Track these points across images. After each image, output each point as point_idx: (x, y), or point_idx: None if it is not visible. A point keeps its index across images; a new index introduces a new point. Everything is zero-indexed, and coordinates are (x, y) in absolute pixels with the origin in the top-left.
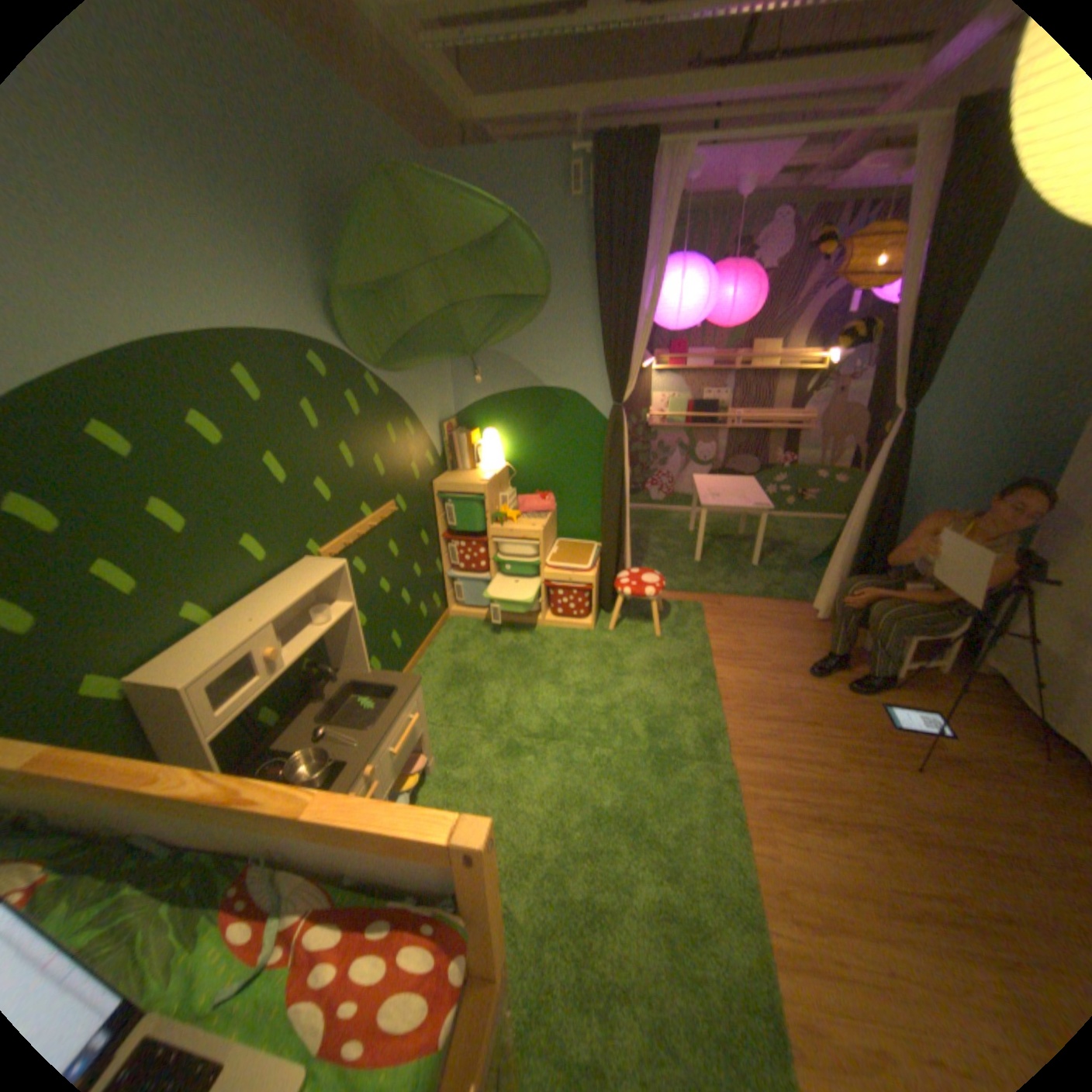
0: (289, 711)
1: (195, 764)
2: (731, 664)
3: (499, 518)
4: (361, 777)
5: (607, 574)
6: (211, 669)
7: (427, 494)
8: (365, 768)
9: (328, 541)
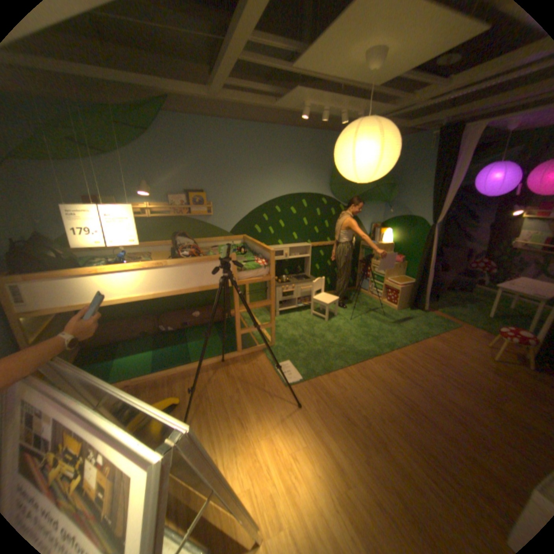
0: (290, 275)
1: None
2: (441, 342)
3: (376, 258)
4: (291, 286)
5: (413, 293)
6: (278, 254)
7: (356, 245)
8: (293, 286)
9: (313, 243)
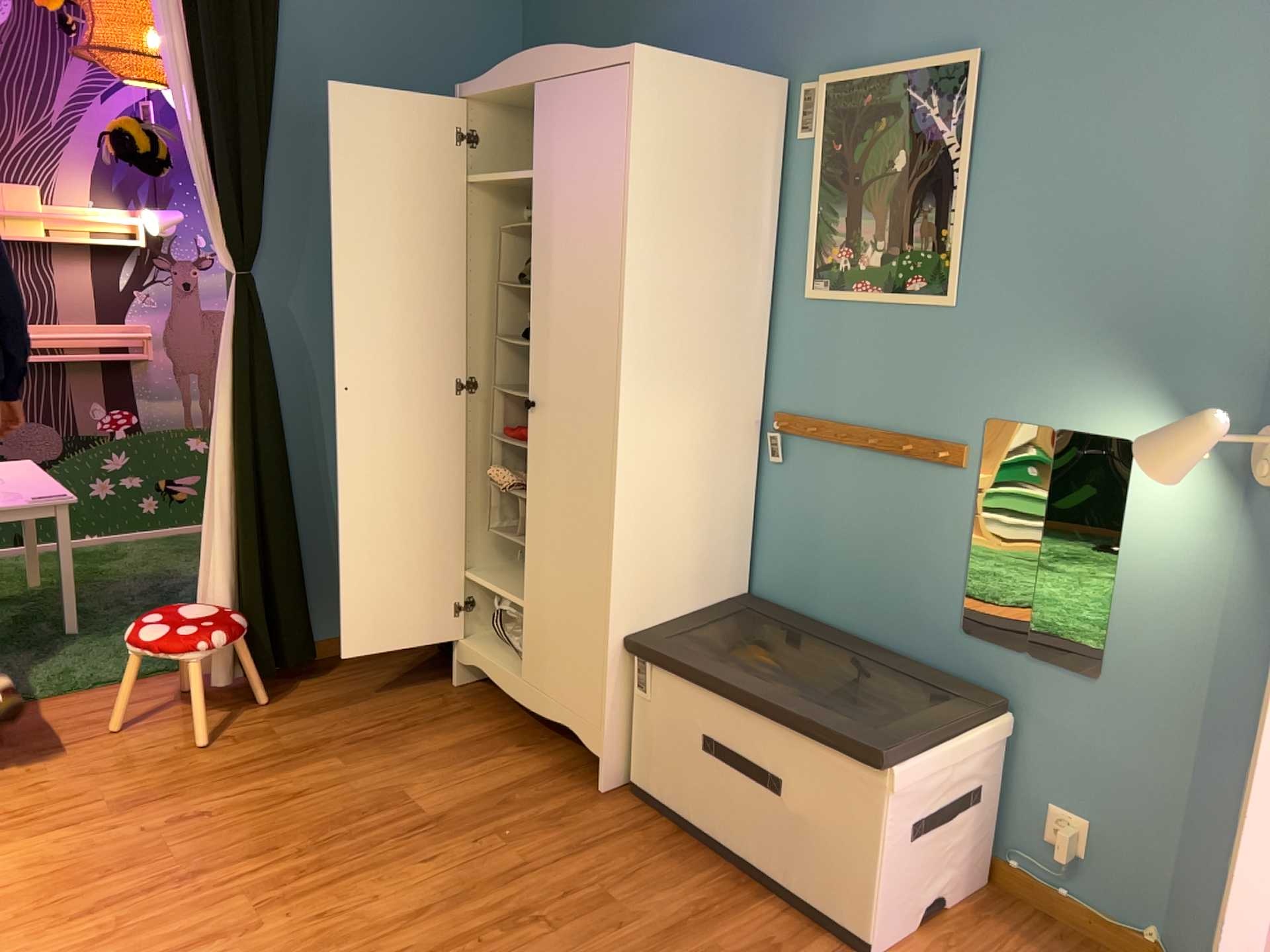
0: None
1: None
2: (9, 837)
3: None
4: None
5: None
6: None
7: None
8: None
9: None
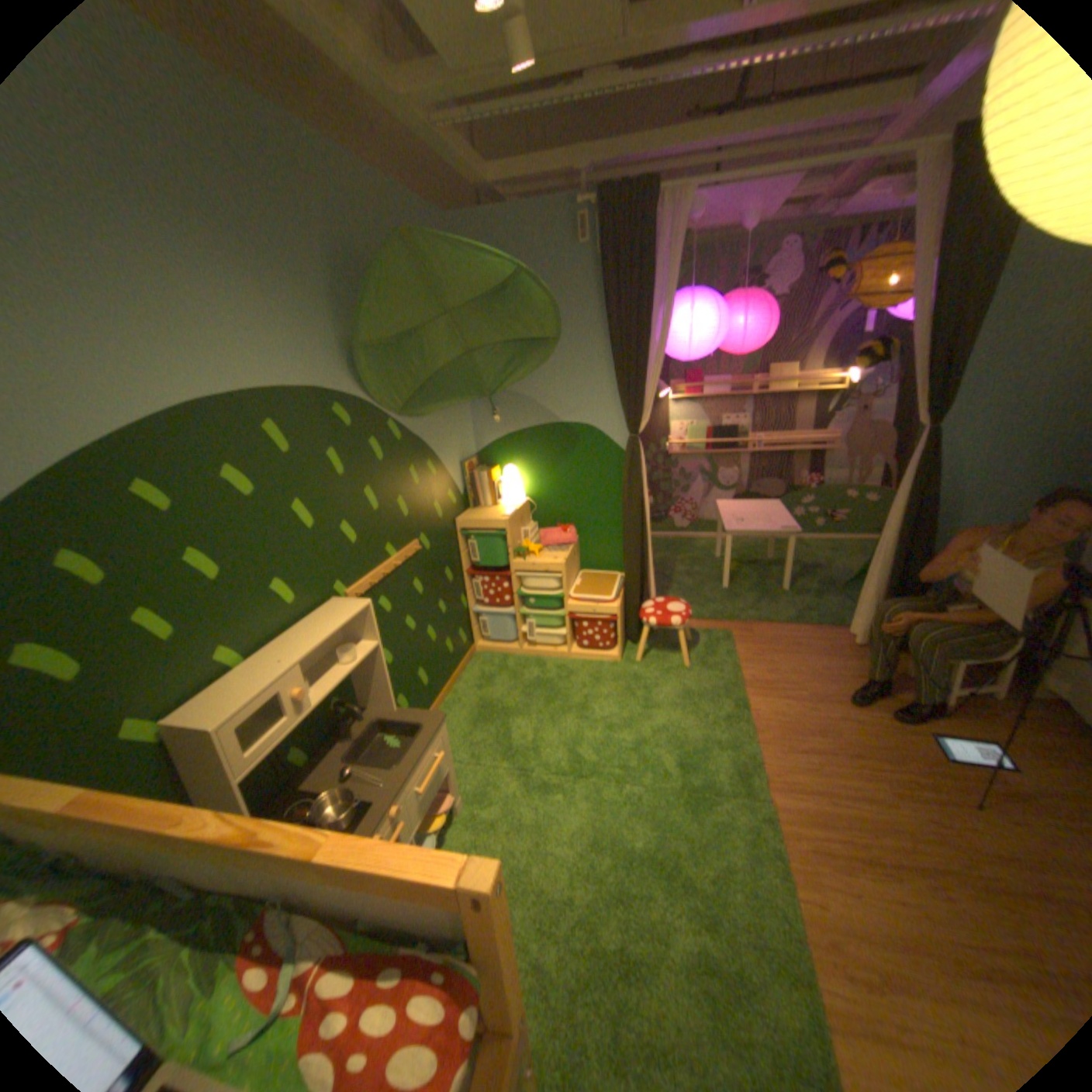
0: (317, 751)
1: (225, 806)
2: (766, 695)
3: (521, 552)
4: (386, 818)
5: (632, 604)
6: (242, 711)
7: (450, 532)
8: (390, 809)
9: (354, 582)
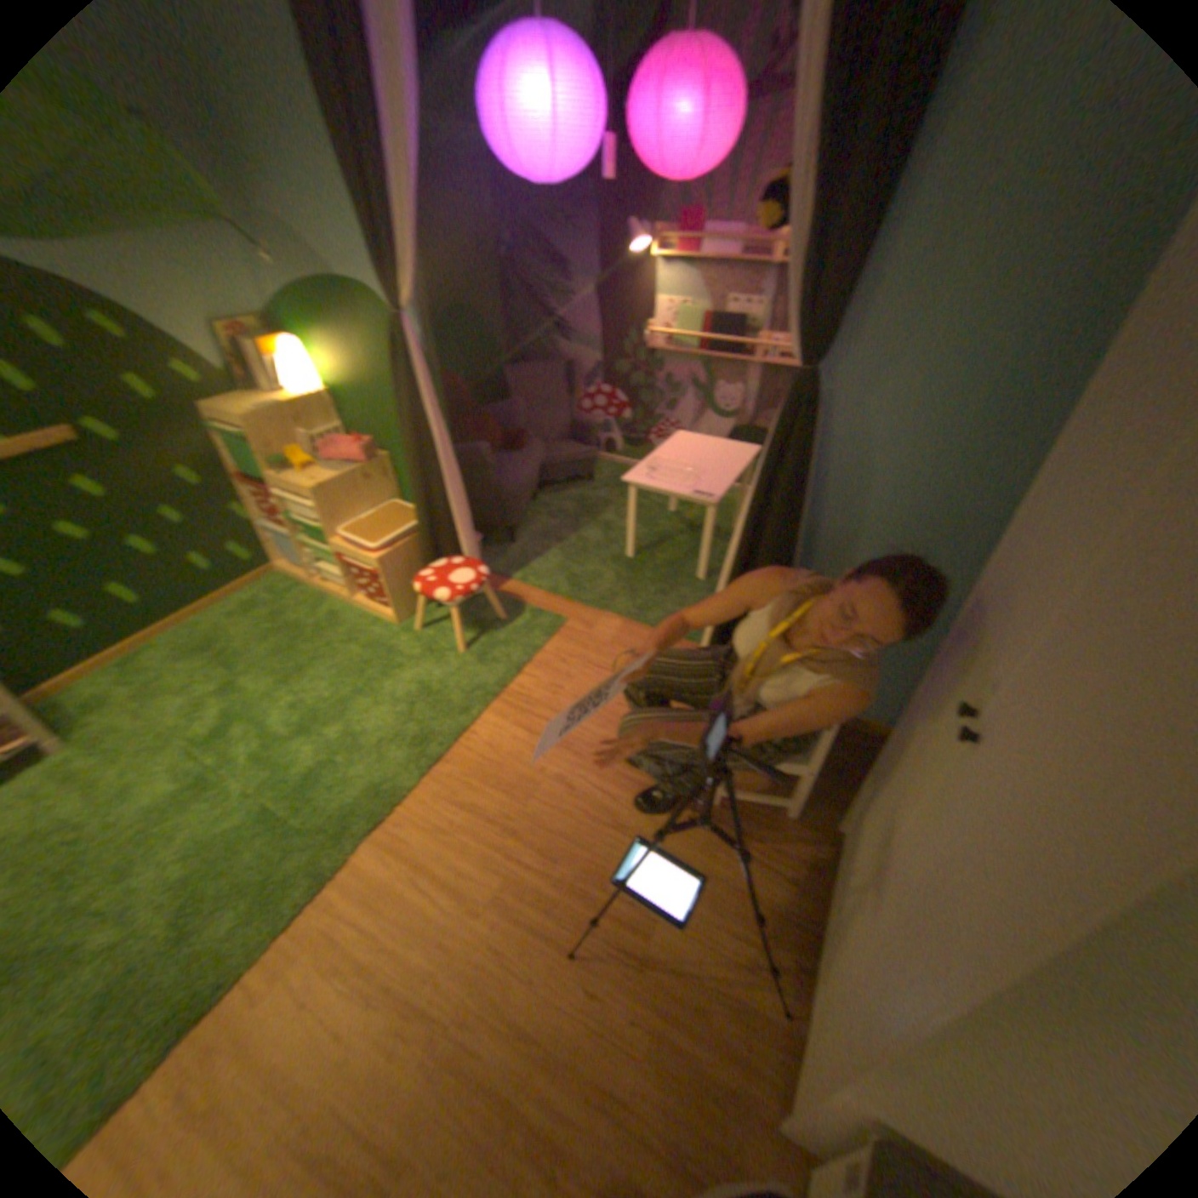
0: None
1: None
2: (508, 717)
3: (272, 463)
4: None
5: (423, 559)
6: None
7: (182, 419)
8: None
9: None
